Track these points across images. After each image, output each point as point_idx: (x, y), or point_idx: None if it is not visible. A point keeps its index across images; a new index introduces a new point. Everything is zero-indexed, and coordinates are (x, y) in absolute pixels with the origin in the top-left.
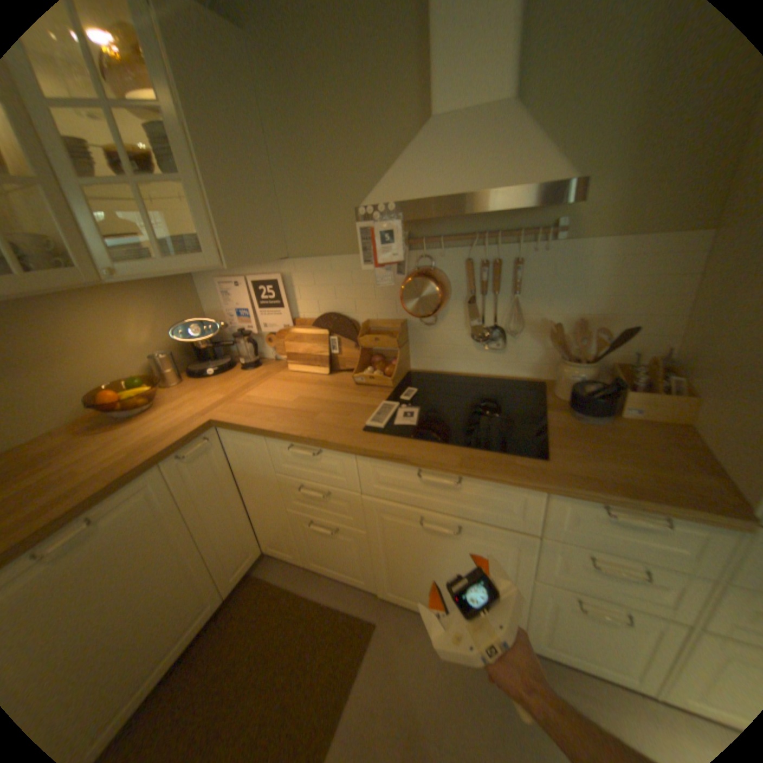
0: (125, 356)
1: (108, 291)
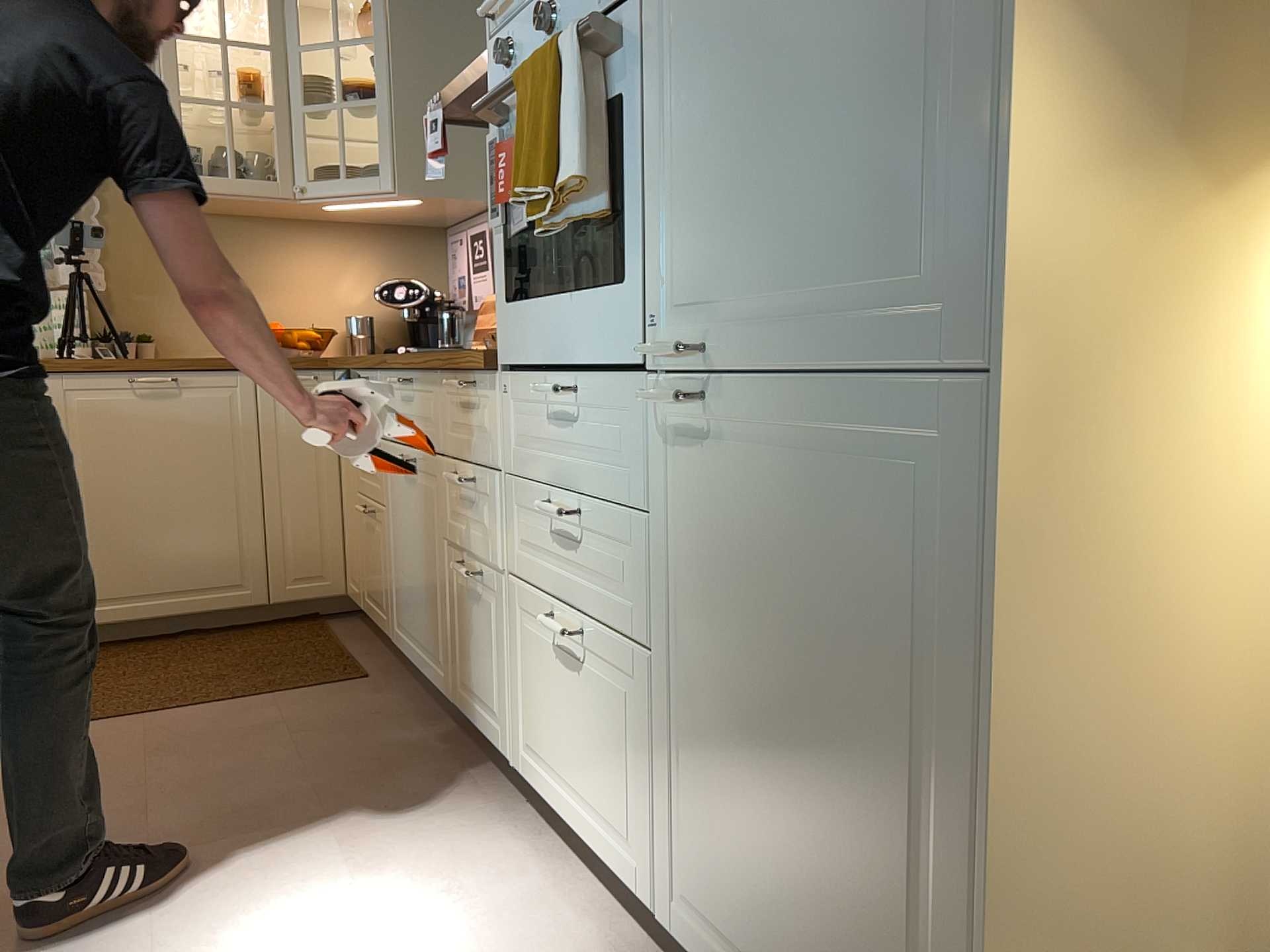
0: (328, 309)
1: (337, 234)
